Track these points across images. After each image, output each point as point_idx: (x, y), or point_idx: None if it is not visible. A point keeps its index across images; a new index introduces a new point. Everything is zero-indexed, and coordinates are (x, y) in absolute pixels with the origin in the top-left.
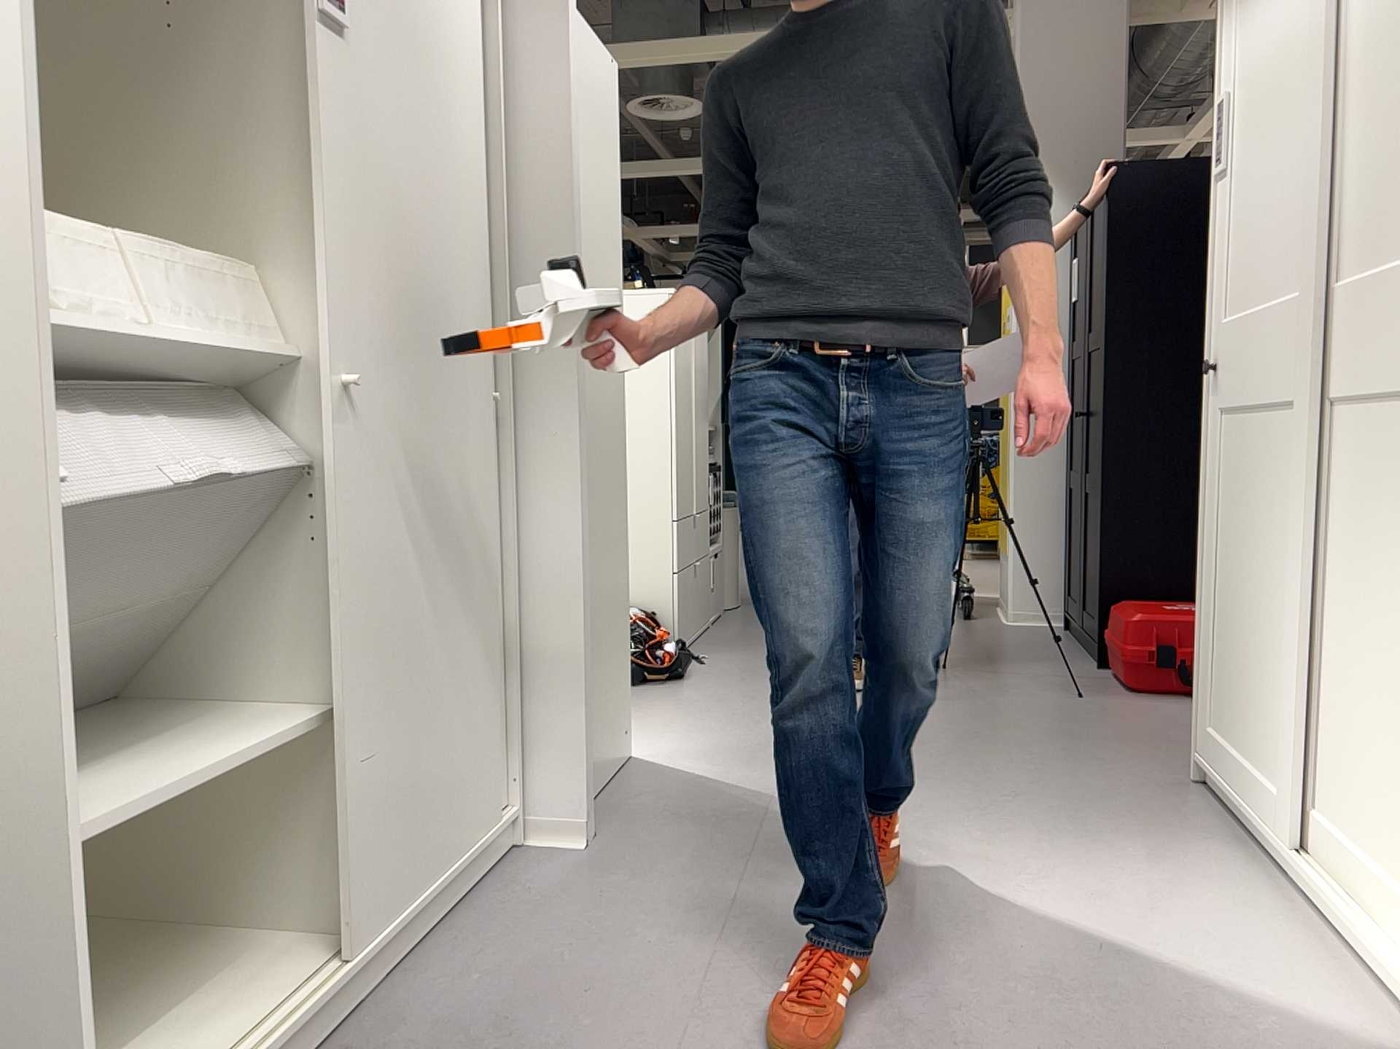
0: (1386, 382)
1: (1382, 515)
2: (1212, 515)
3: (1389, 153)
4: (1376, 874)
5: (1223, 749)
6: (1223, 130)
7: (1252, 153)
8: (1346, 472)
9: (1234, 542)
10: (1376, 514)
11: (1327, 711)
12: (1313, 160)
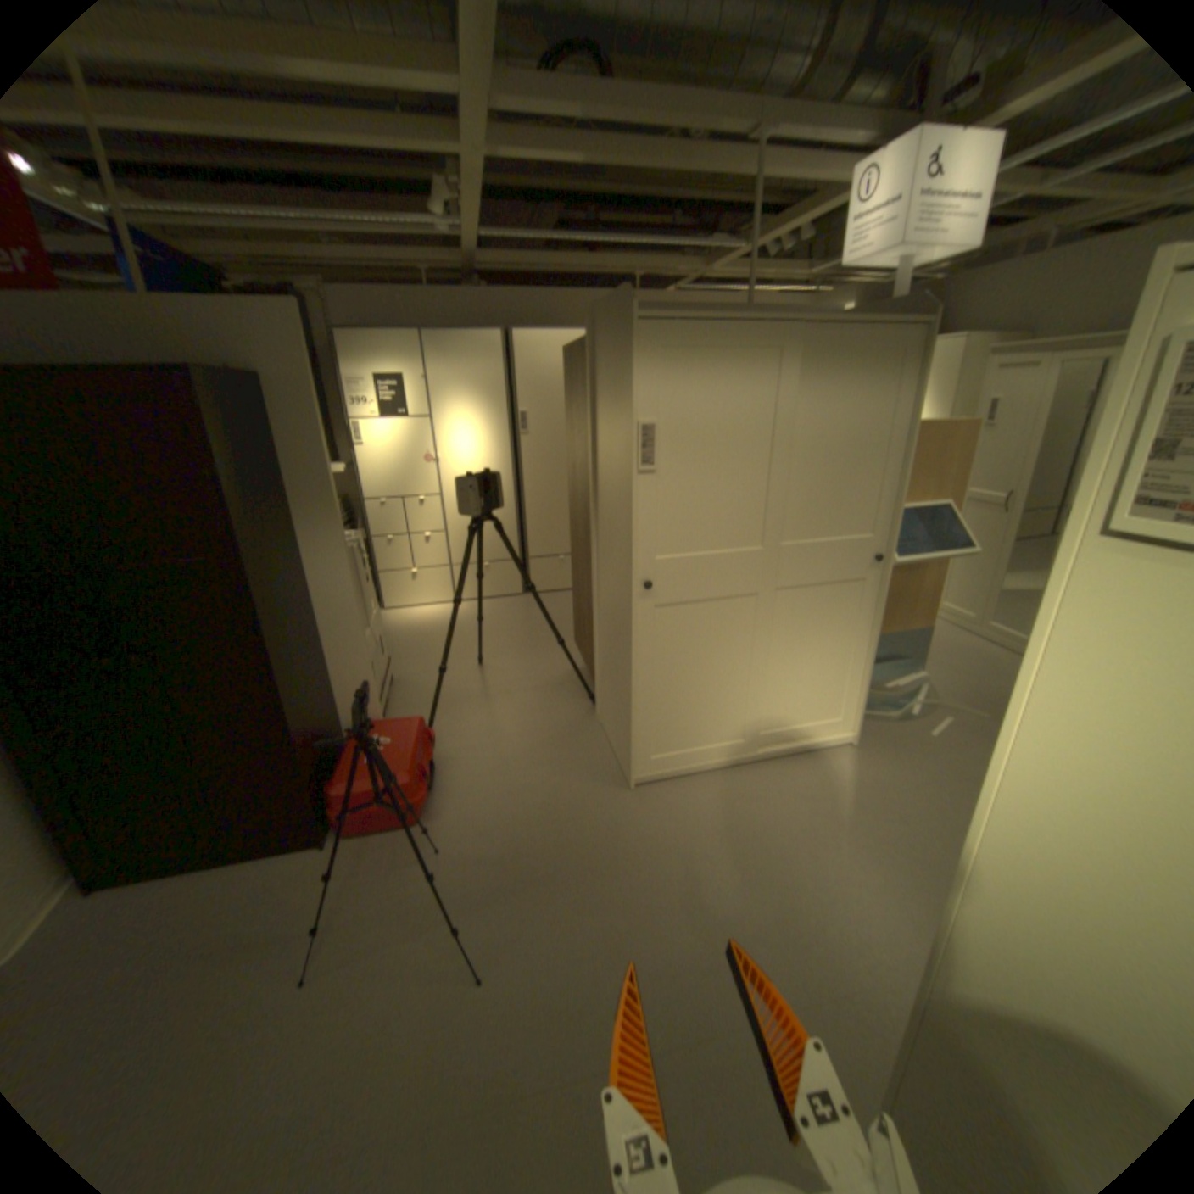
0: (825, 580)
1: (817, 622)
2: (653, 659)
3: (828, 498)
4: (811, 726)
5: (684, 754)
6: (657, 443)
7: (705, 469)
8: (789, 613)
9: (688, 665)
10: (812, 623)
11: (774, 697)
12: (783, 491)
